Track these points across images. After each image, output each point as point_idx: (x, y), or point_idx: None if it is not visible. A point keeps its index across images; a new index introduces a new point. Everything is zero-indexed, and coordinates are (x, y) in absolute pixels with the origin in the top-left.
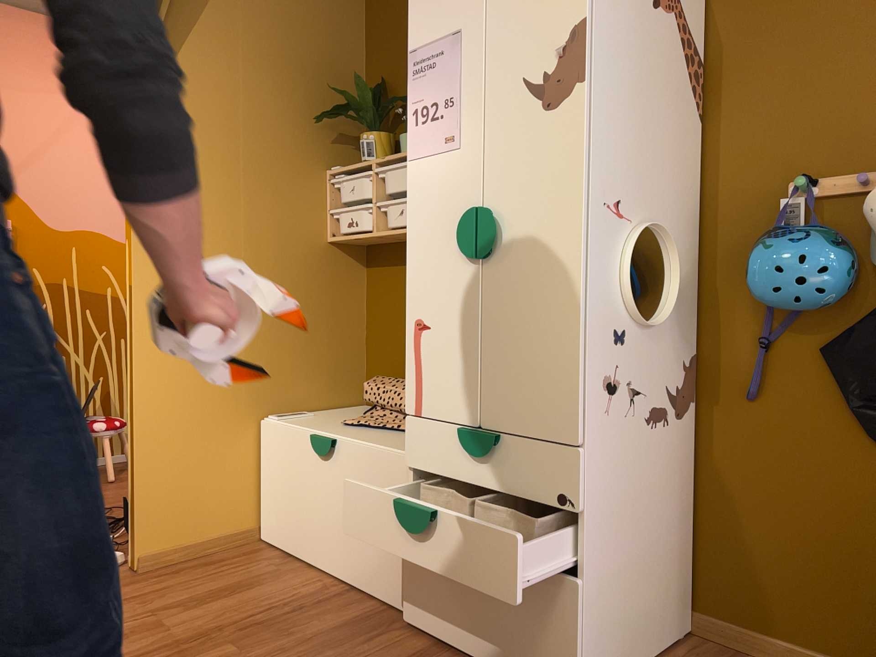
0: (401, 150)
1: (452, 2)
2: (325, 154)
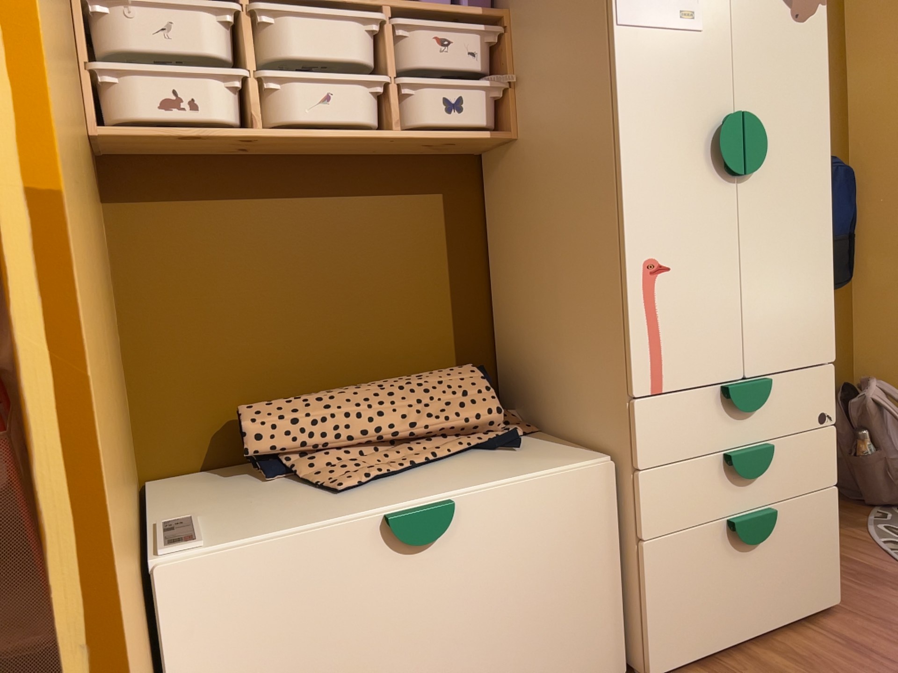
0: None
1: None
2: None
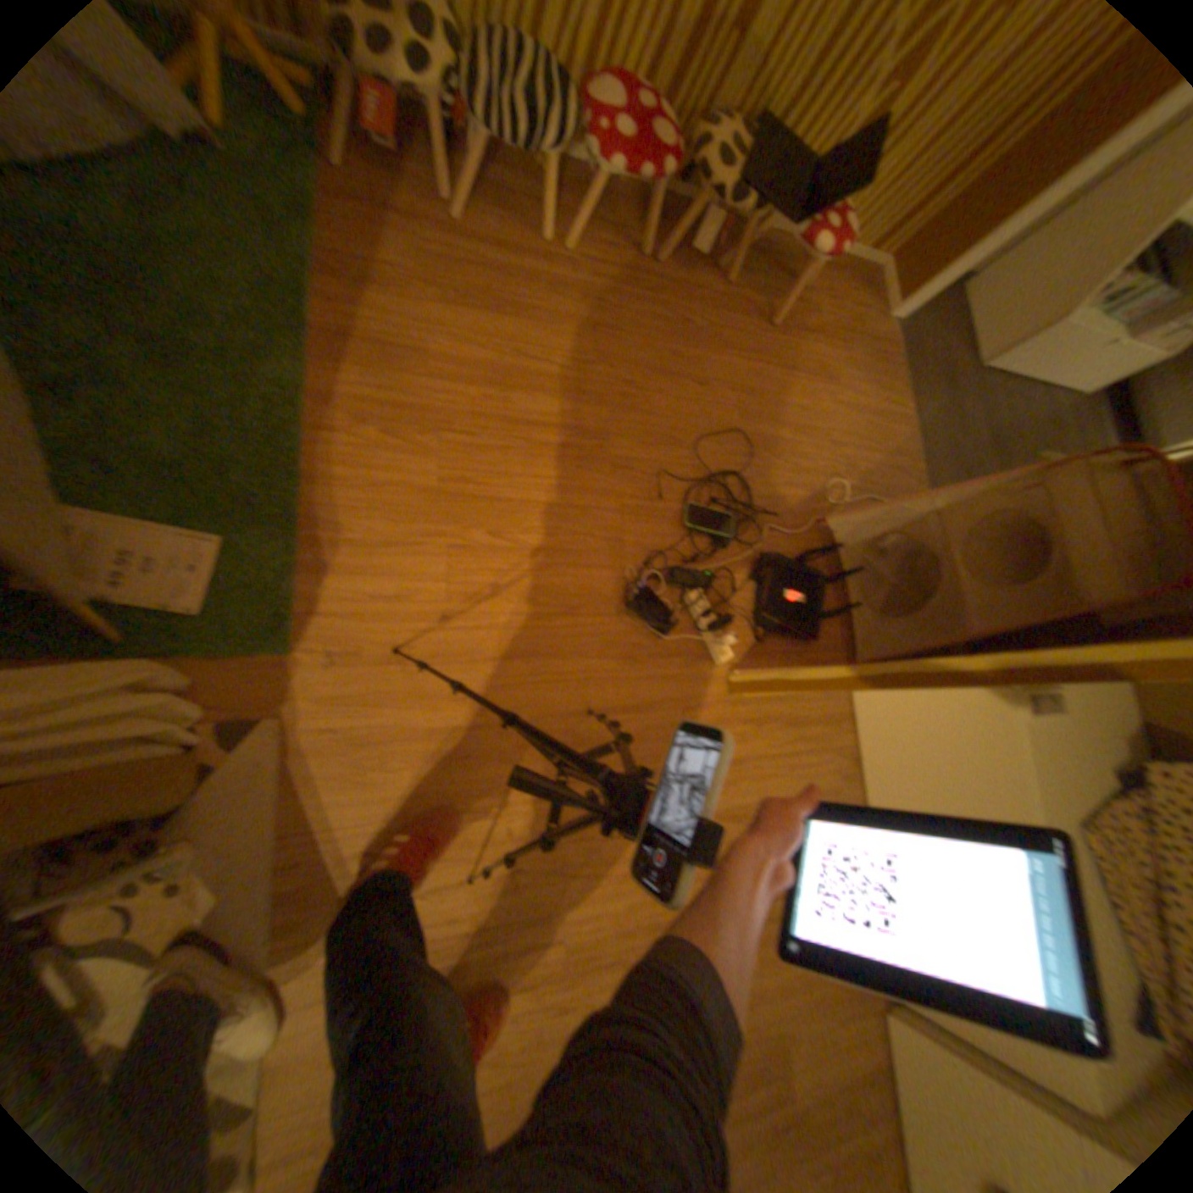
0: None
1: None
2: None
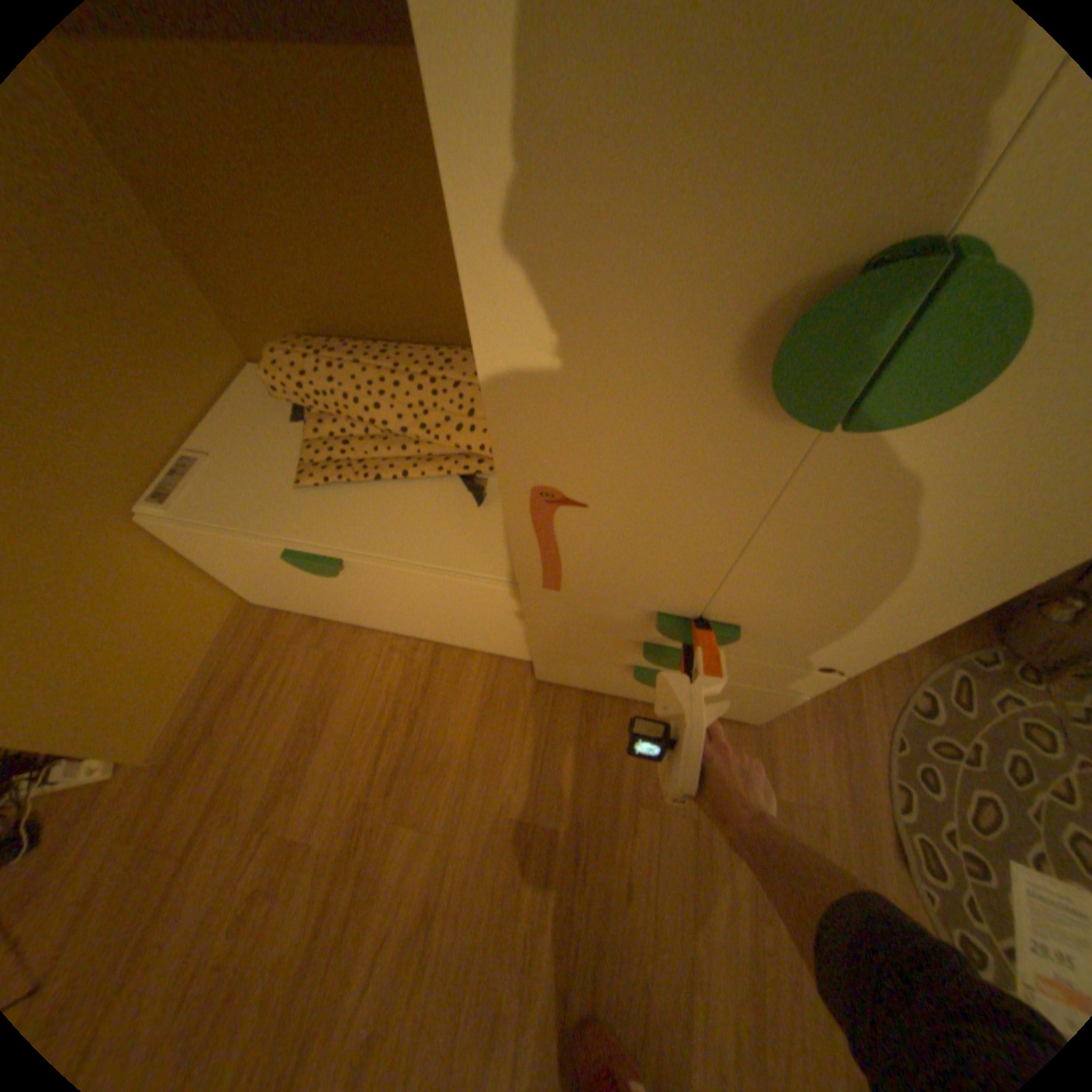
0: None
1: None
2: None
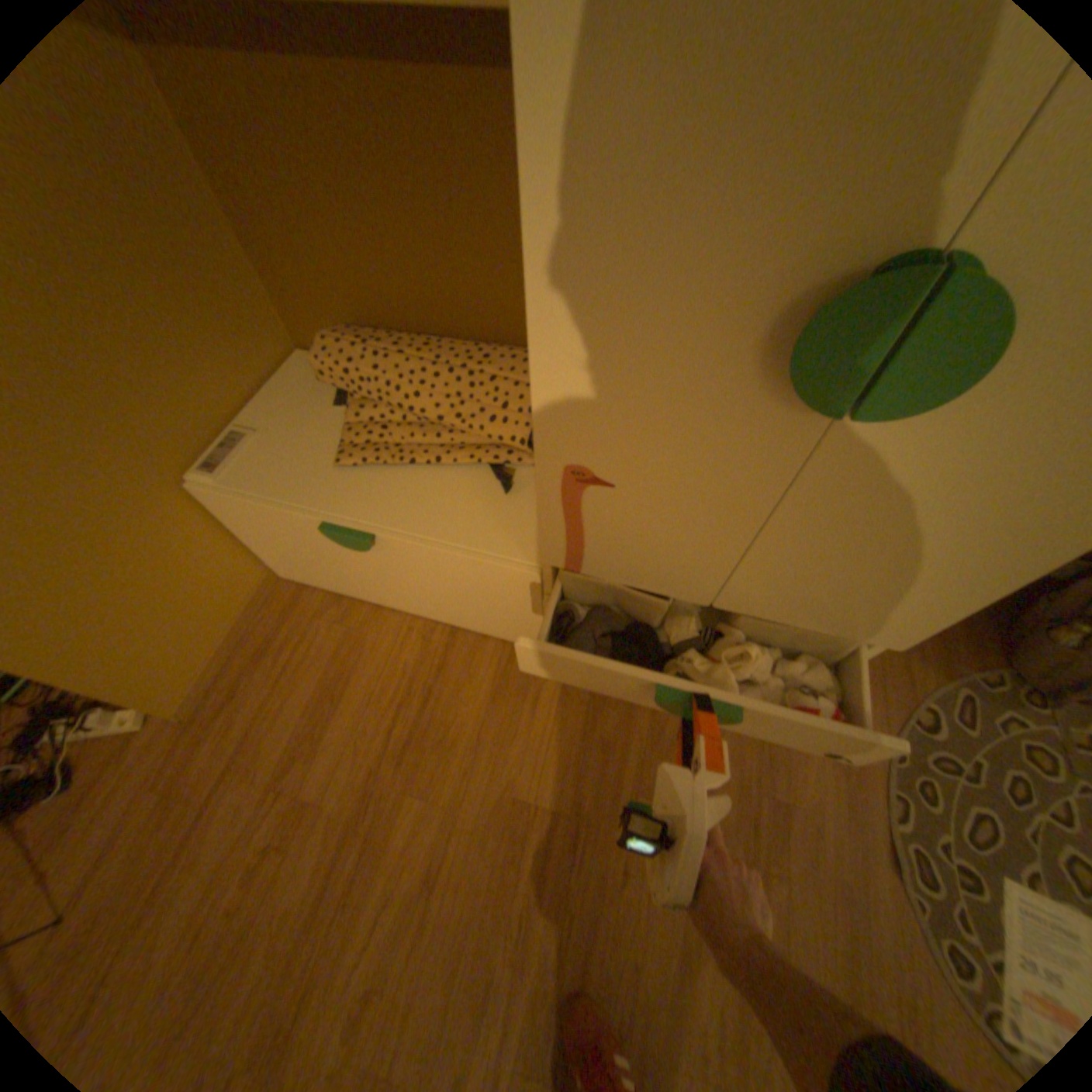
0: None
1: None
2: None
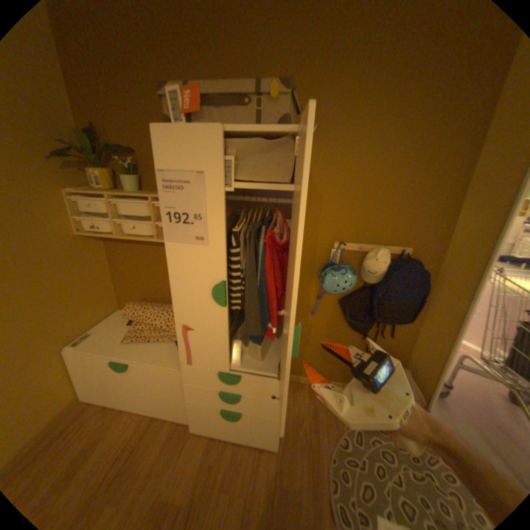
0: (122, 183)
1: (194, 148)
2: (57, 178)
